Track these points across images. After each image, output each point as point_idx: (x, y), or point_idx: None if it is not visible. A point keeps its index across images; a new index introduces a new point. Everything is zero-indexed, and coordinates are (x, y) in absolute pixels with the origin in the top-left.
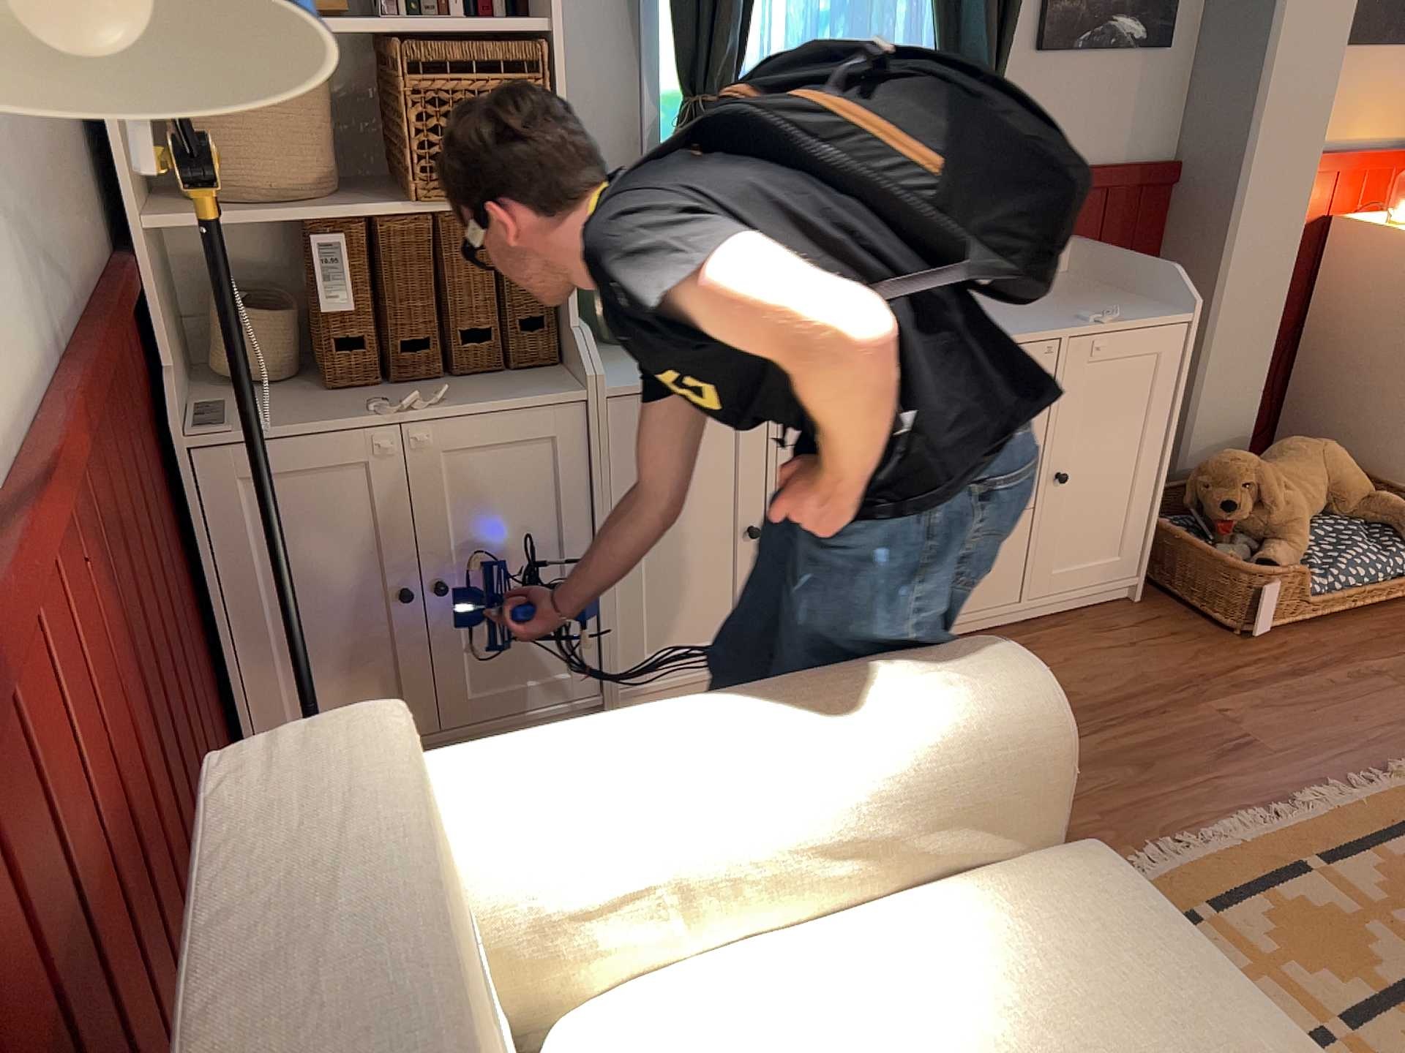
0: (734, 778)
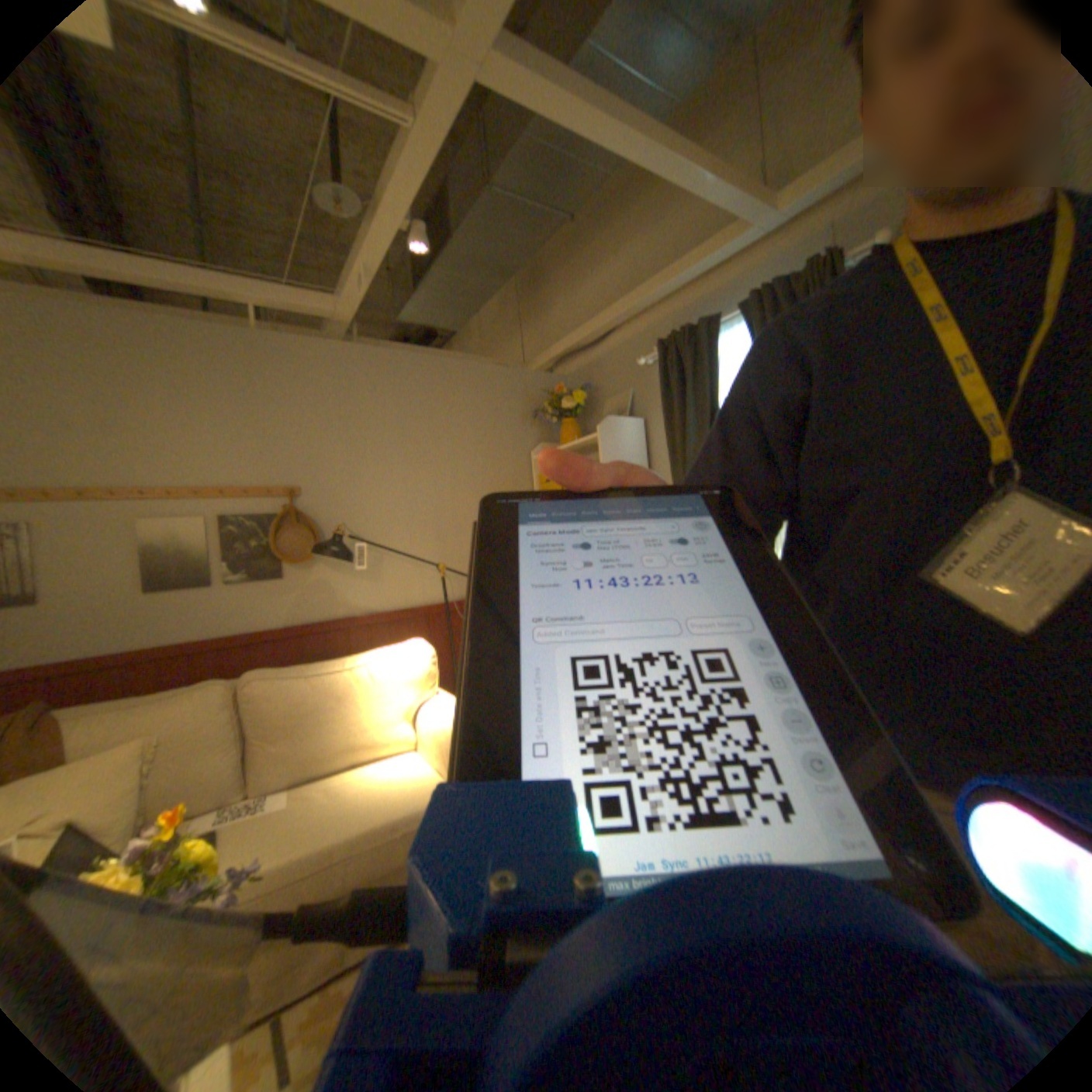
0: (432, 713)
